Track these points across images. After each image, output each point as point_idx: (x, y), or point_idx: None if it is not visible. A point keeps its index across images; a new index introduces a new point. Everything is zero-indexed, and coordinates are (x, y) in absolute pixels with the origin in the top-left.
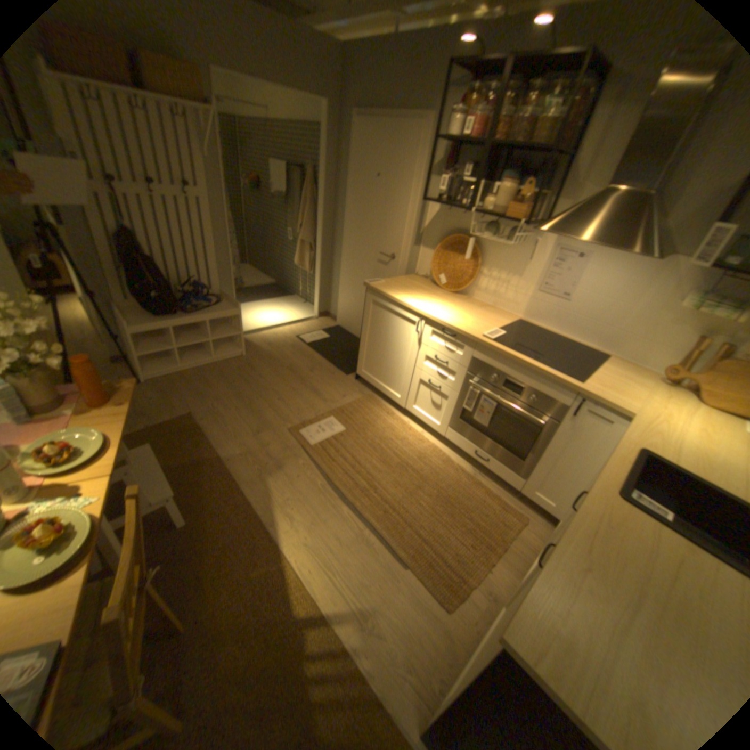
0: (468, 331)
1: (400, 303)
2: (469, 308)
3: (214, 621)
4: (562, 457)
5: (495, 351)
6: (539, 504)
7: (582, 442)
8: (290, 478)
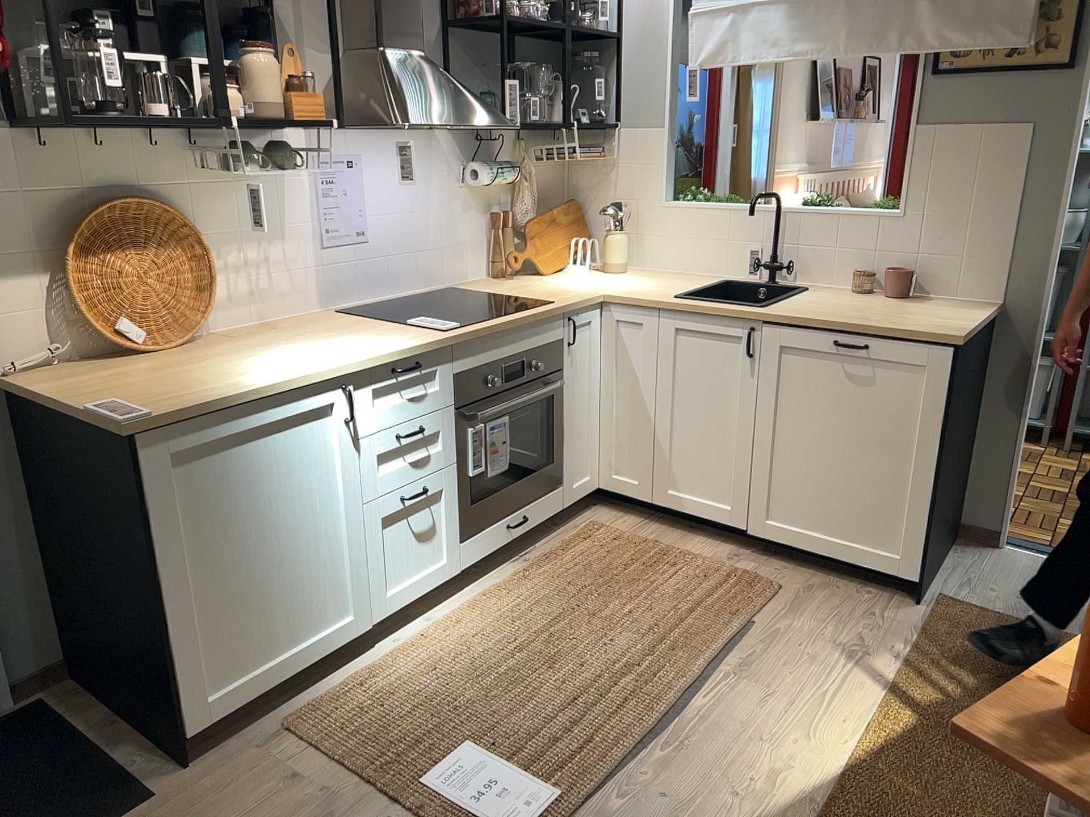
0: (431, 338)
1: (278, 392)
2: (290, 337)
3: (1023, 812)
4: (576, 409)
5: (480, 336)
6: (582, 497)
7: (581, 369)
8: (682, 810)
